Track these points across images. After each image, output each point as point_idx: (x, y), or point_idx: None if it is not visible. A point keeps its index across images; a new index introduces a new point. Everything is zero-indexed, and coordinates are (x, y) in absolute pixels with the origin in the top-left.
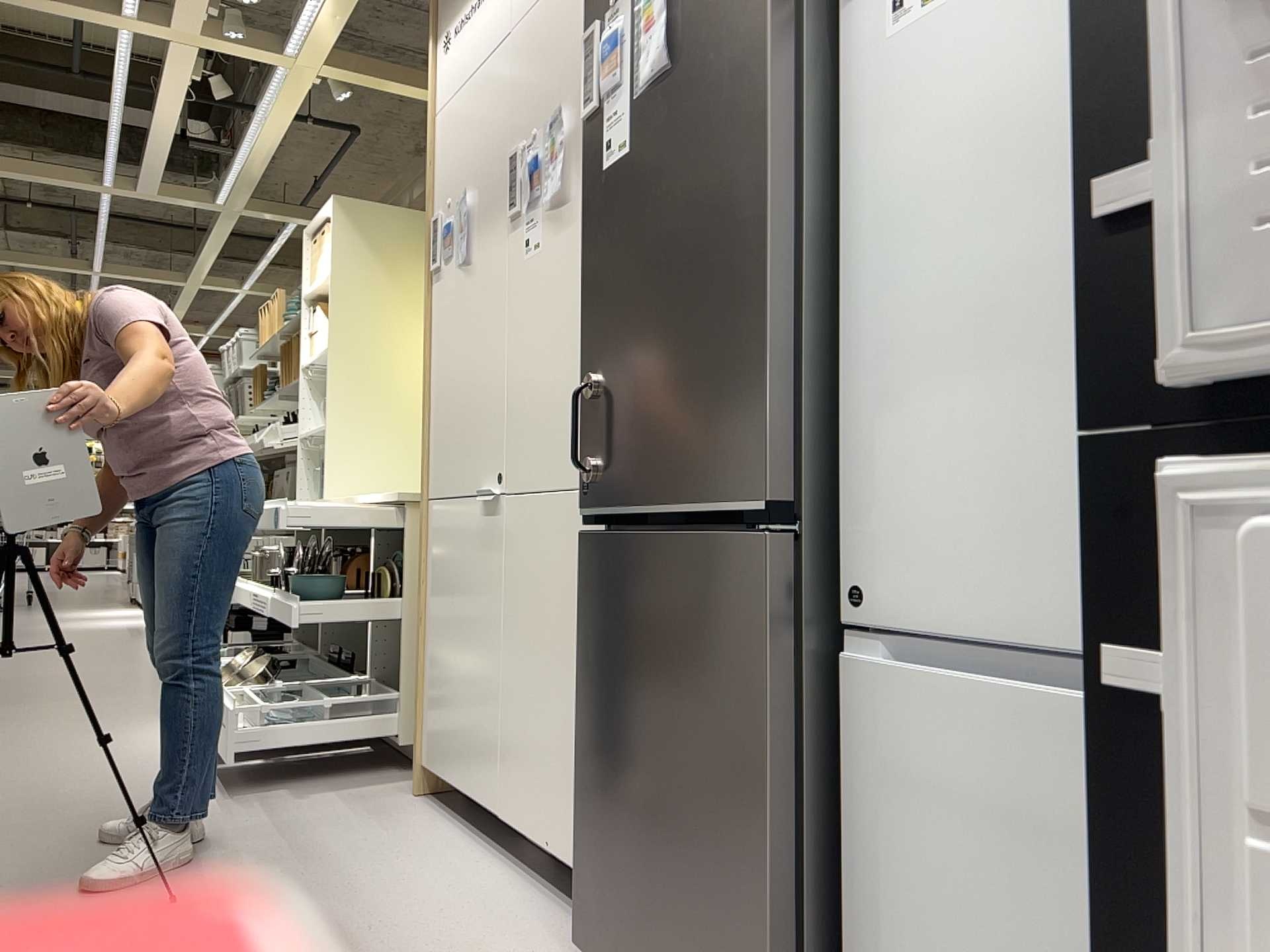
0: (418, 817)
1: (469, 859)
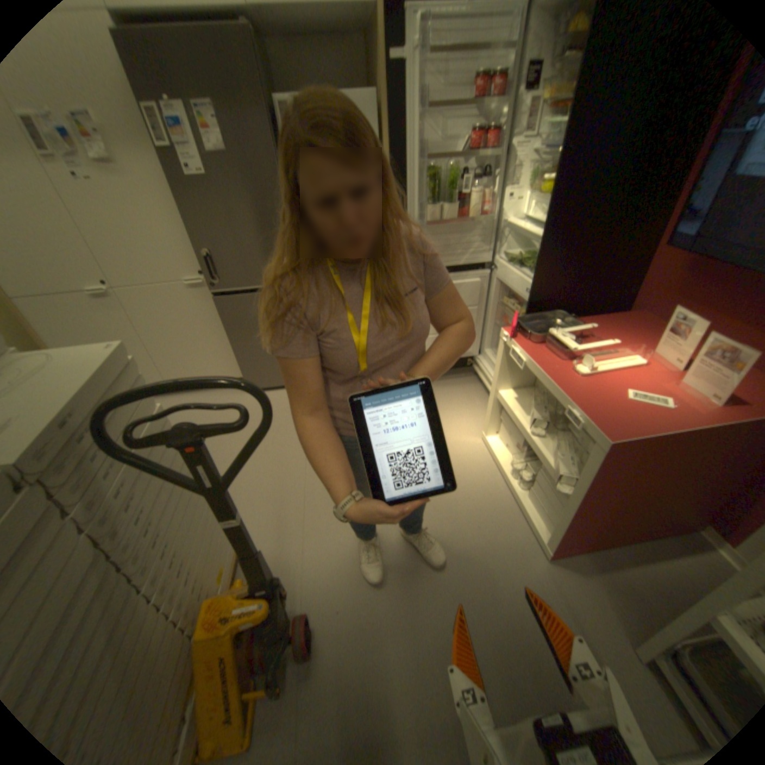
0: None
1: None
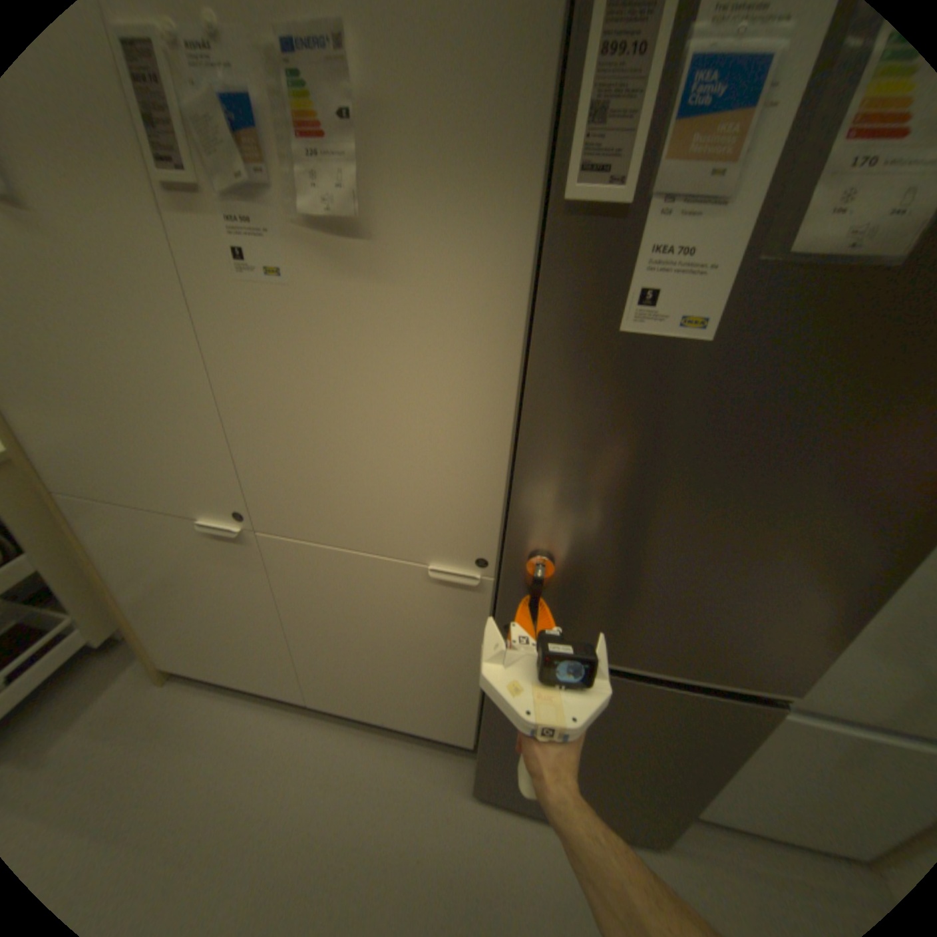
0: (194, 712)
1: (292, 736)
